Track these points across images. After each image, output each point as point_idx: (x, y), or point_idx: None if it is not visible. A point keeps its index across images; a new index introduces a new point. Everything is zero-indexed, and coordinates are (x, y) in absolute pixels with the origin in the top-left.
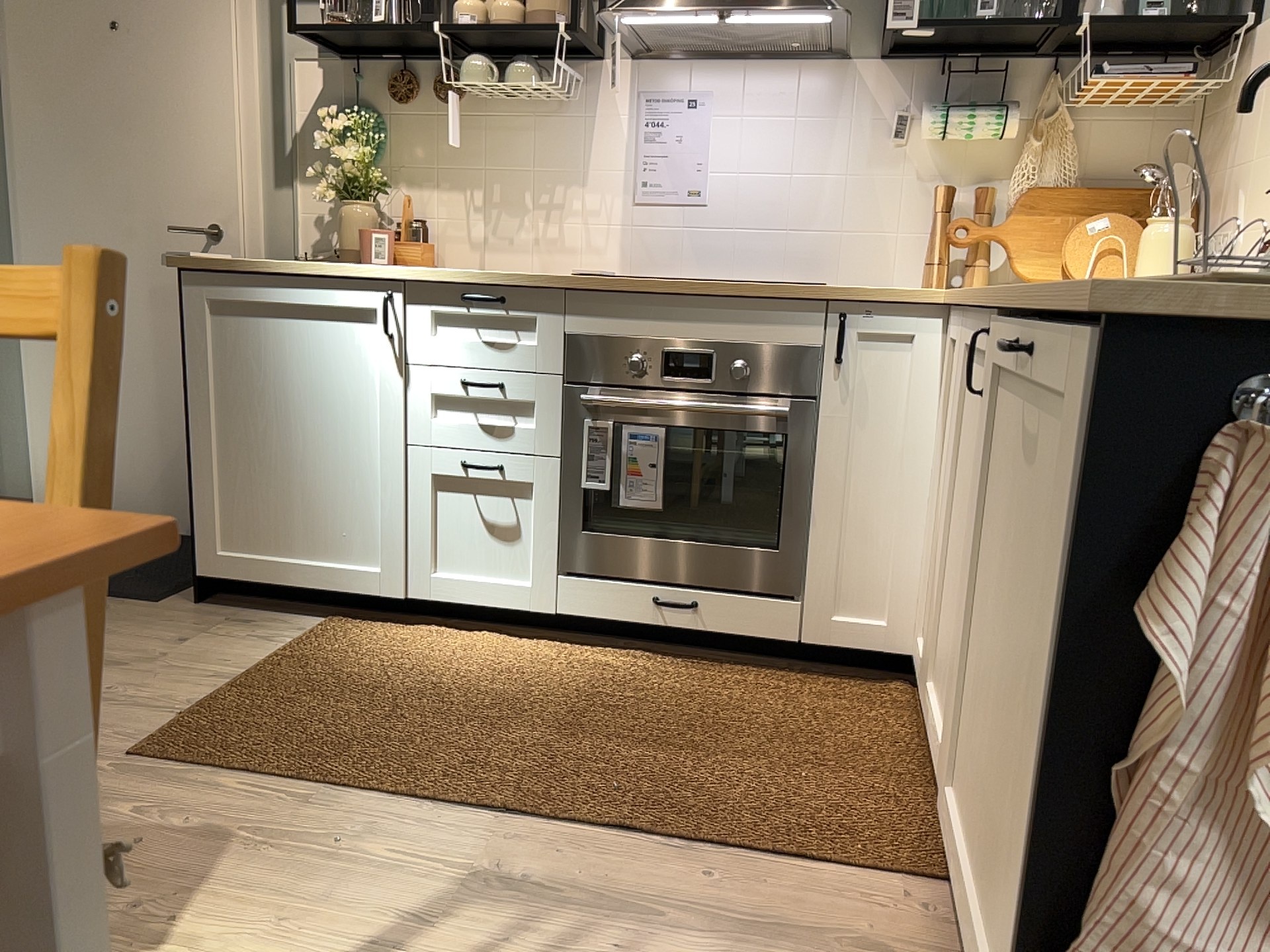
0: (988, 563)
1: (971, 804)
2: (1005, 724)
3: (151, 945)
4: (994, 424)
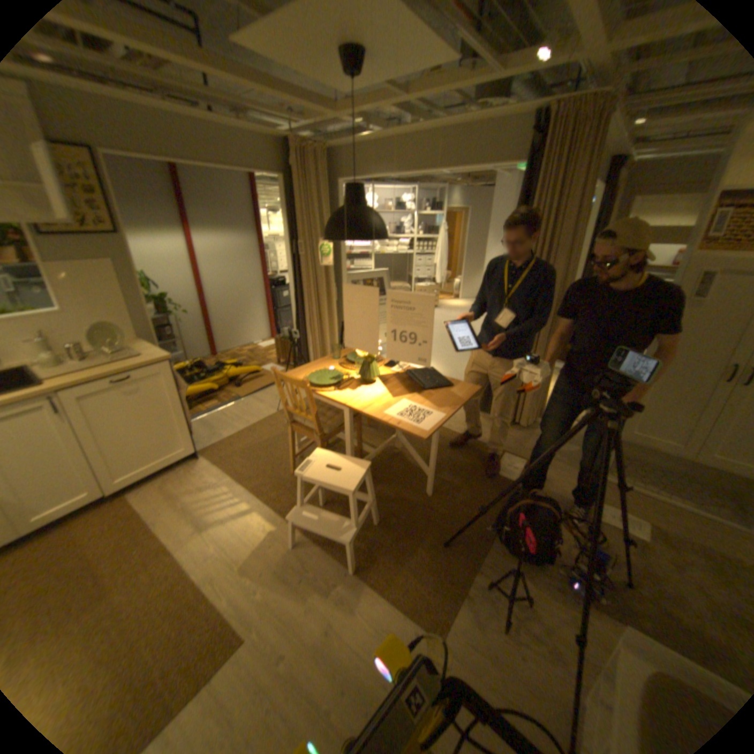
0: (97, 433)
1: (127, 470)
2: (143, 436)
3: (270, 537)
4: (77, 409)
